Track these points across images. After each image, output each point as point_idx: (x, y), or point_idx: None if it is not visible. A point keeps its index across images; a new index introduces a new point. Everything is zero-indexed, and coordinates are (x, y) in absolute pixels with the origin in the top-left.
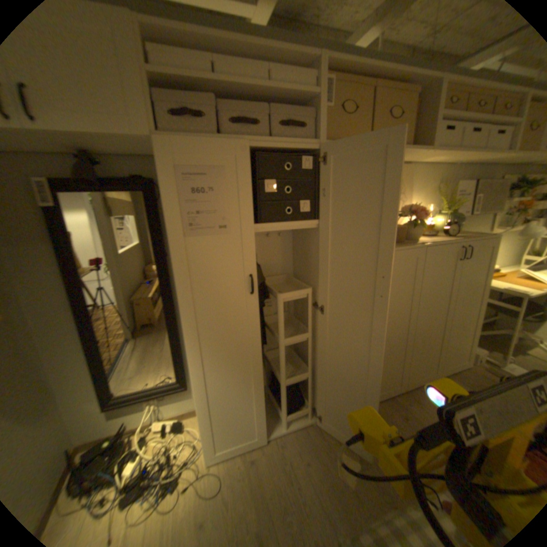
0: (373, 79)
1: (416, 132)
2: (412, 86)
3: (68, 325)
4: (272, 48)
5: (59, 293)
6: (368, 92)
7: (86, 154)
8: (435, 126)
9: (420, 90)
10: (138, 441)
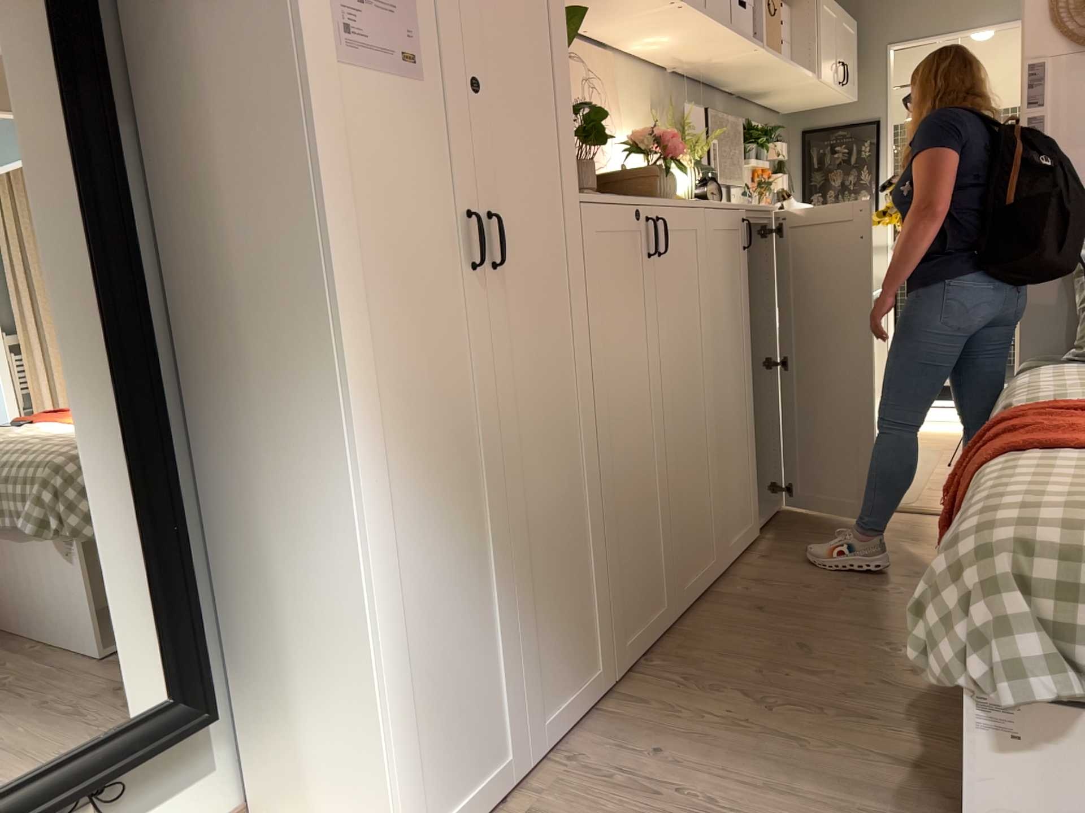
0: None
1: None
2: None
3: None
4: None
5: None
6: None
7: None
8: None
9: None
10: None
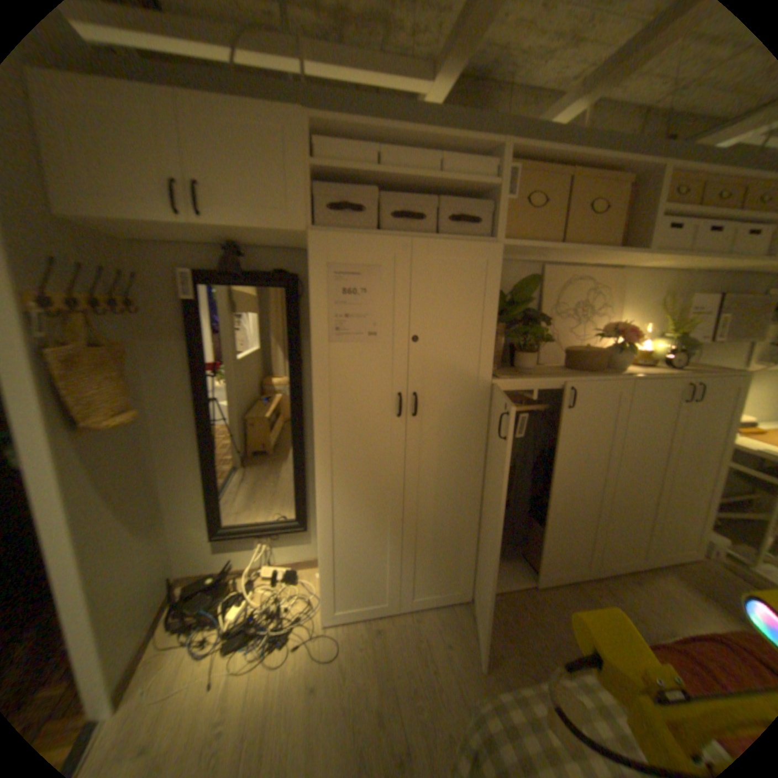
0: (571, 166)
1: (628, 230)
2: (624, 173)
3: (185, 434)
4: (447, 136)
5: (180, 396)
6: (563, 181)
7: (231, 245)
8: (653, 224)
9: (636, 177)
10: (244, 585)
